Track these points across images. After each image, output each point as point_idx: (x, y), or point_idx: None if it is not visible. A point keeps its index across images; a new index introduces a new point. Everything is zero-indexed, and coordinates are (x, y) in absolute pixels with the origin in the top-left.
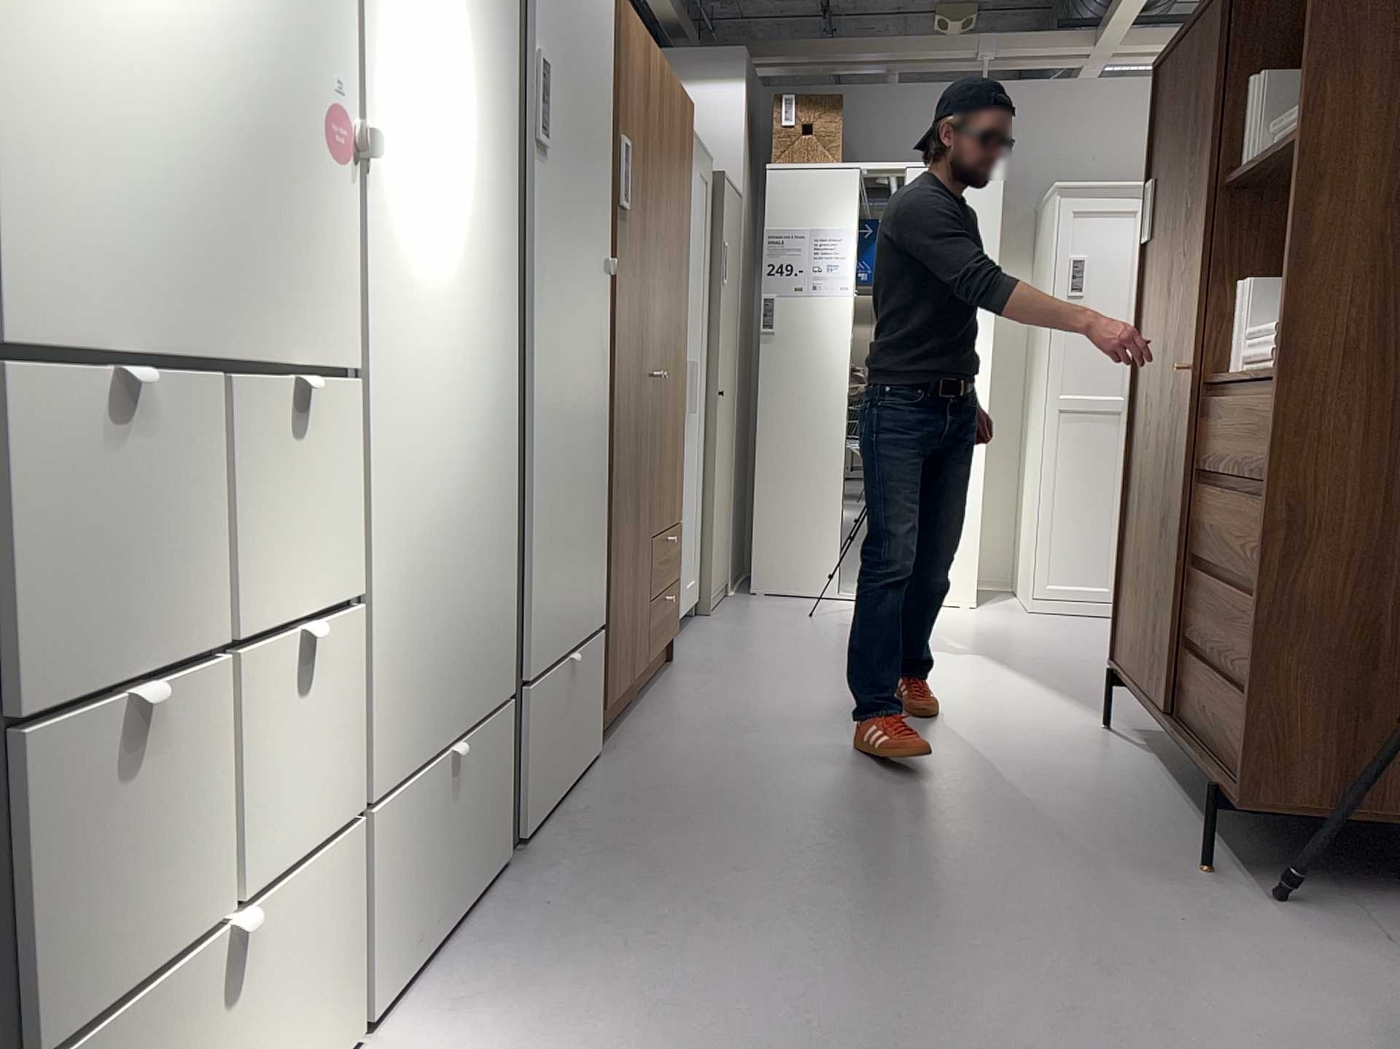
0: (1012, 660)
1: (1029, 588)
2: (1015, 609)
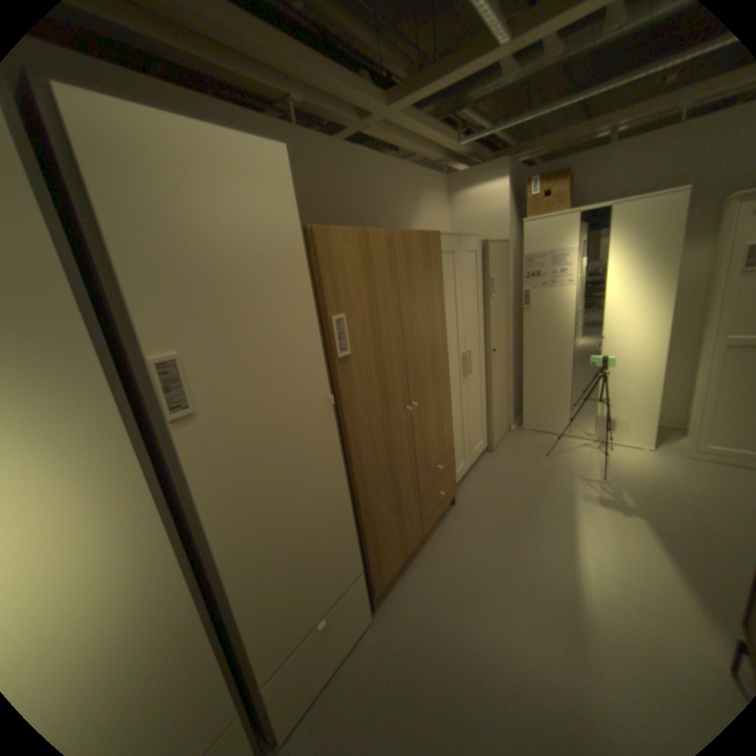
0: (667, 528)
1: (694, 444)
2: (683, 453)
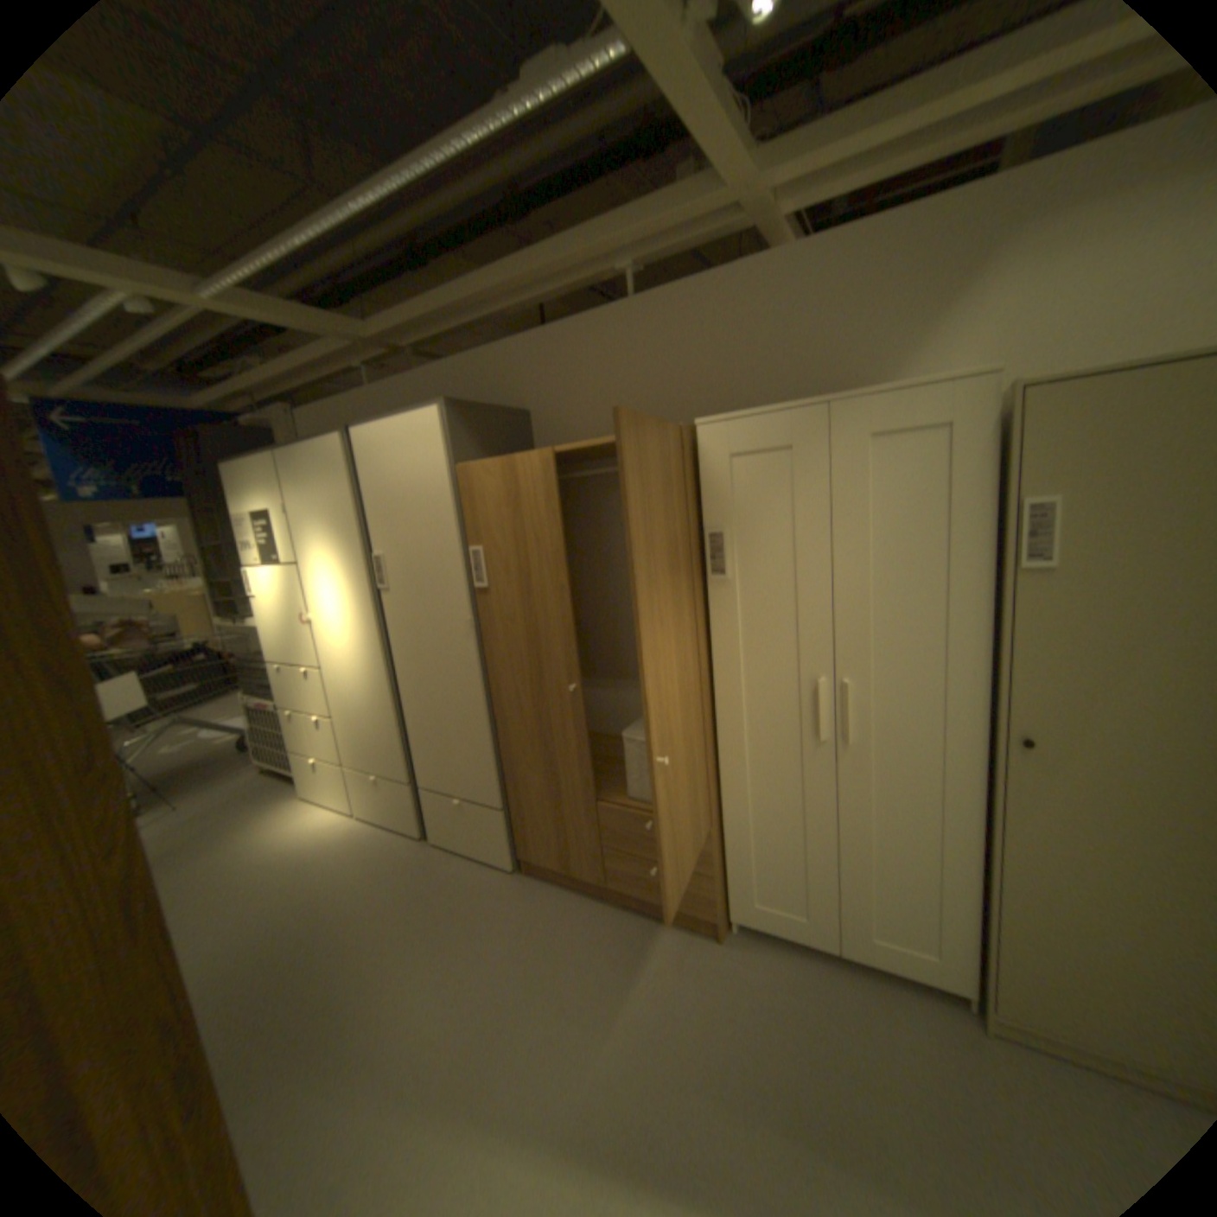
0: None
1: None
2: None
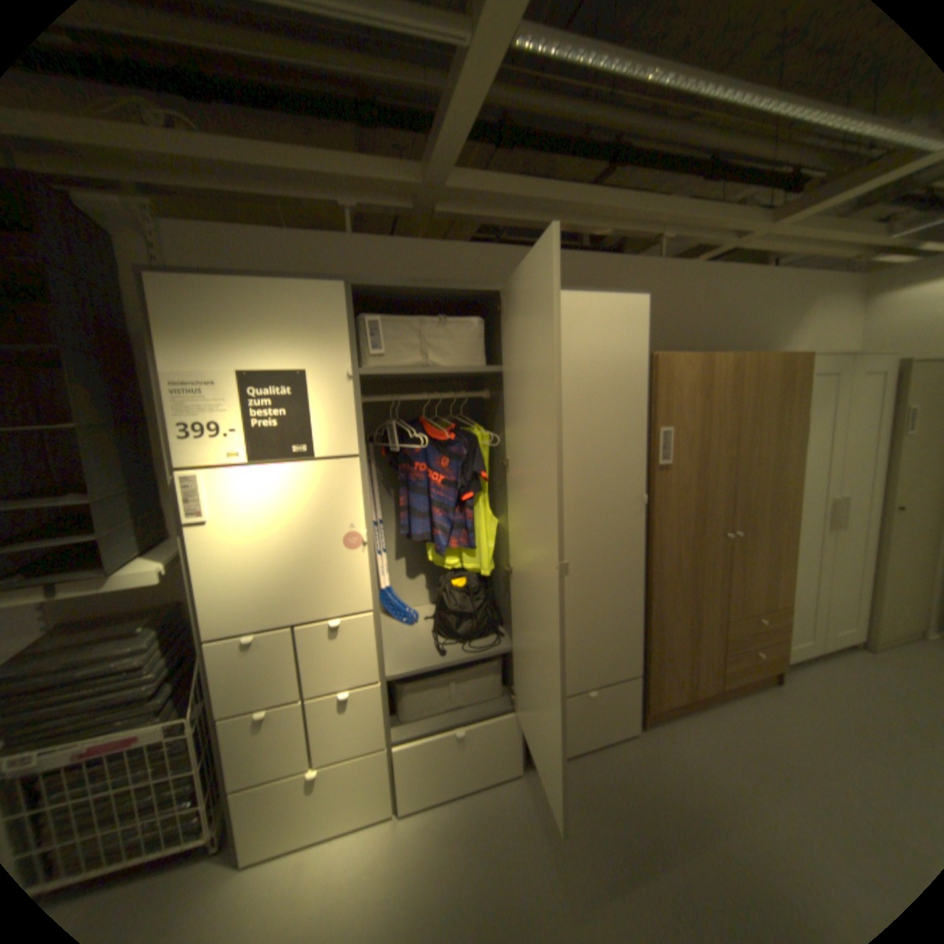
0: None
1: None
2: None
